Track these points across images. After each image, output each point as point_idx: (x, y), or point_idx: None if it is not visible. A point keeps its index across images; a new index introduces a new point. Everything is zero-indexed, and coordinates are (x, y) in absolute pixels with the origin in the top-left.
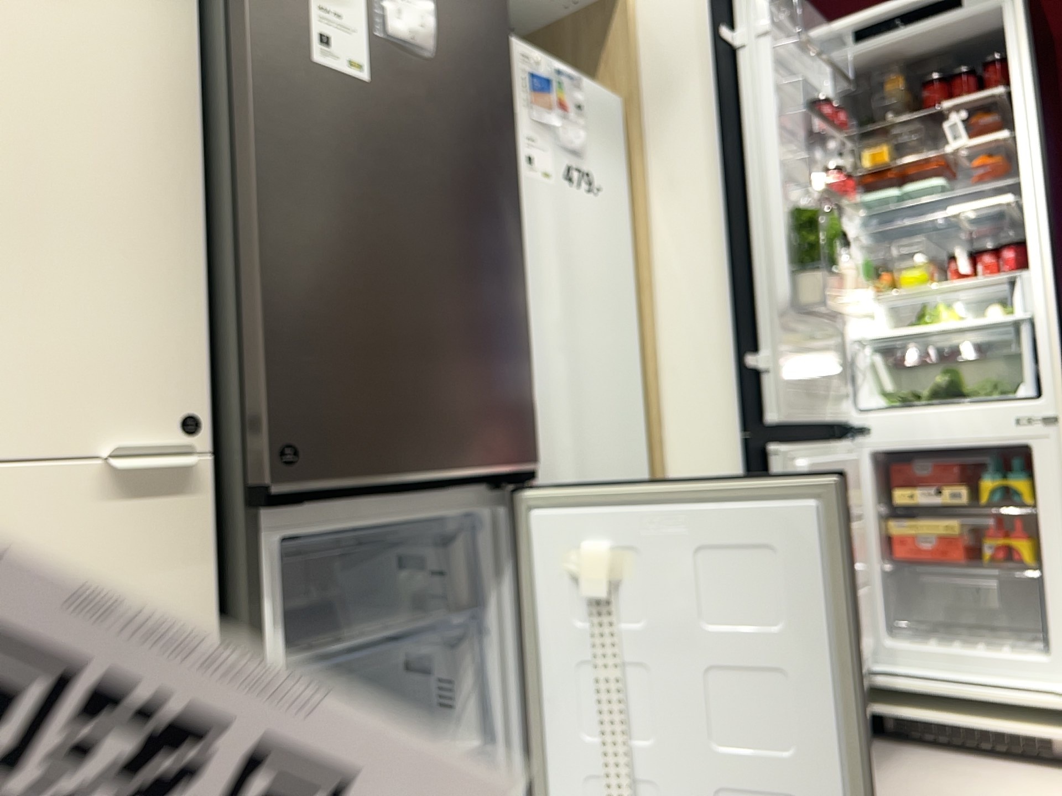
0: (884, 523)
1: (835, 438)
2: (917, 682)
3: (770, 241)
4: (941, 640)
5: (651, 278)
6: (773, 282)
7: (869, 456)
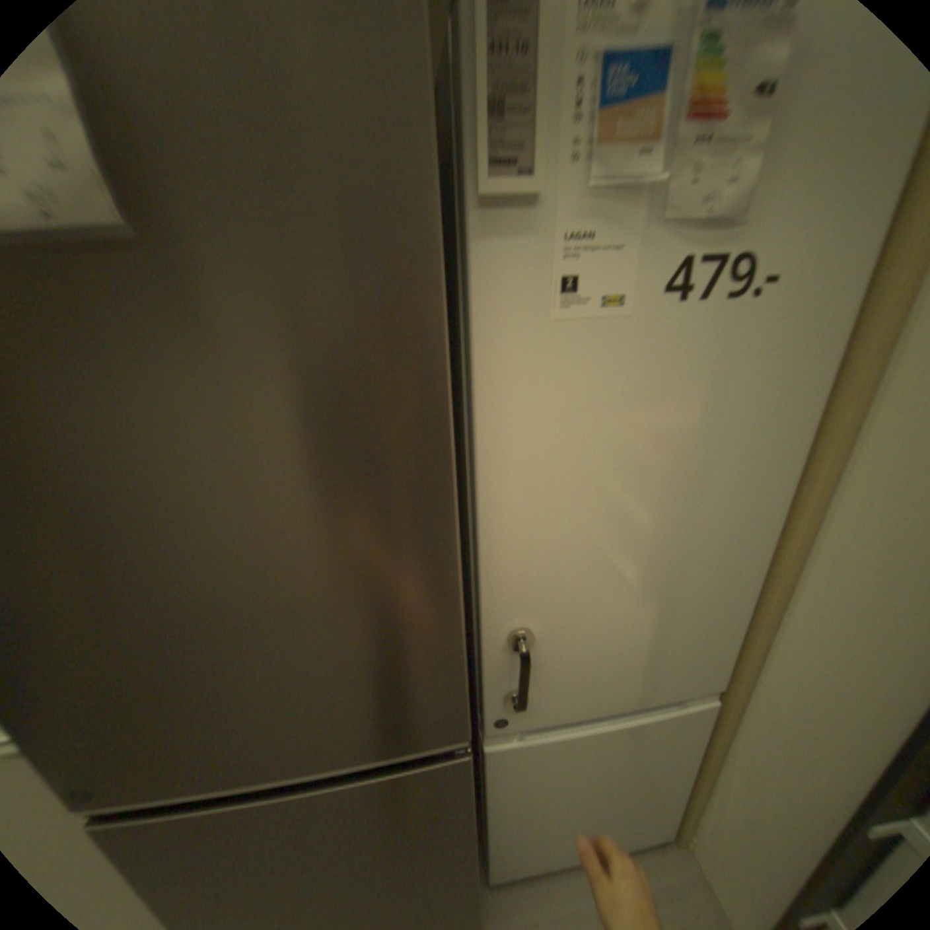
0: None
1: None
2: None
3: None
4: None
5: (855, 419)
6: None
7: None
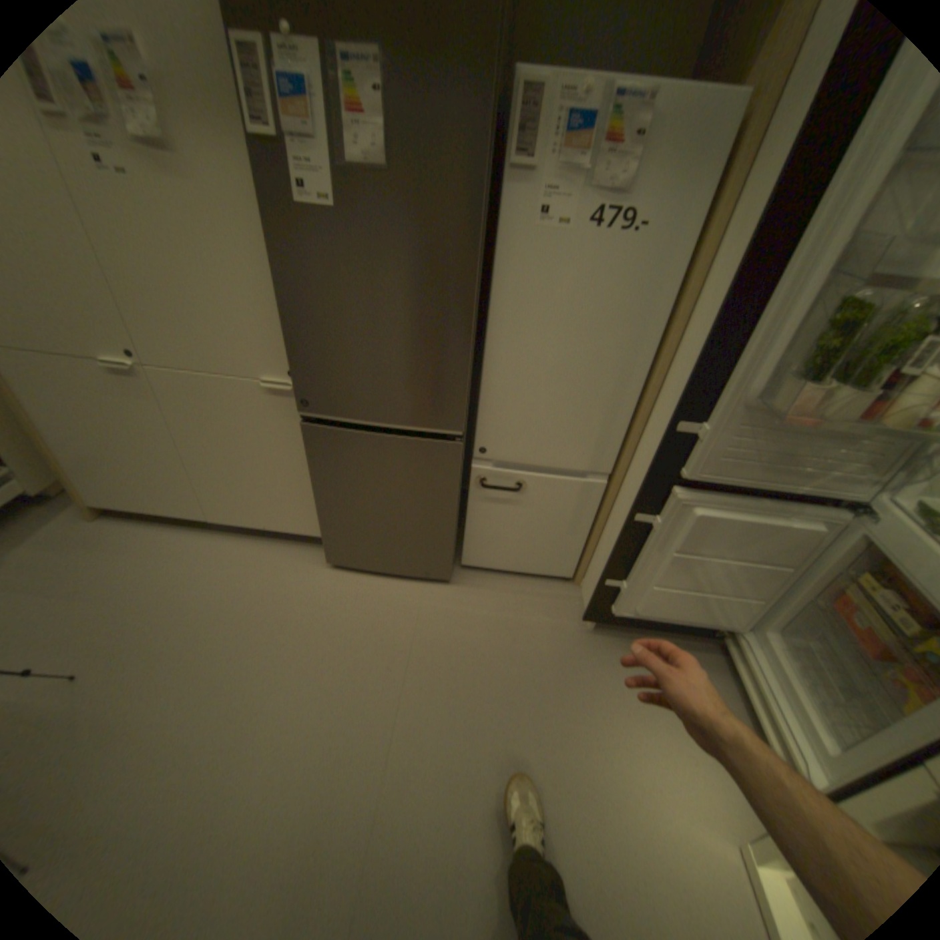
0: (843, 581)
1: (832, 504)
2: (754, 665)
3: (773, 330)
4: (814, 668)
5: (687, 311)
6: (750, 371)
7: (861, 535)
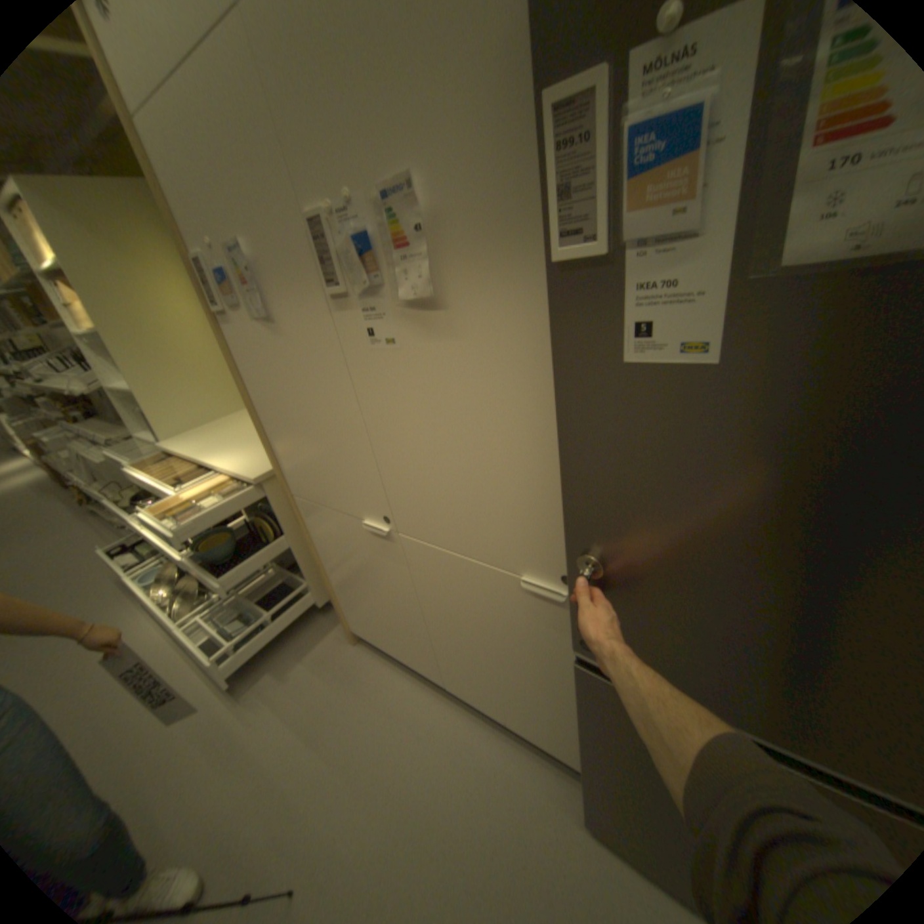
0: None
1: None
2: None
3: None
4: None
5: None
6: None
7: None
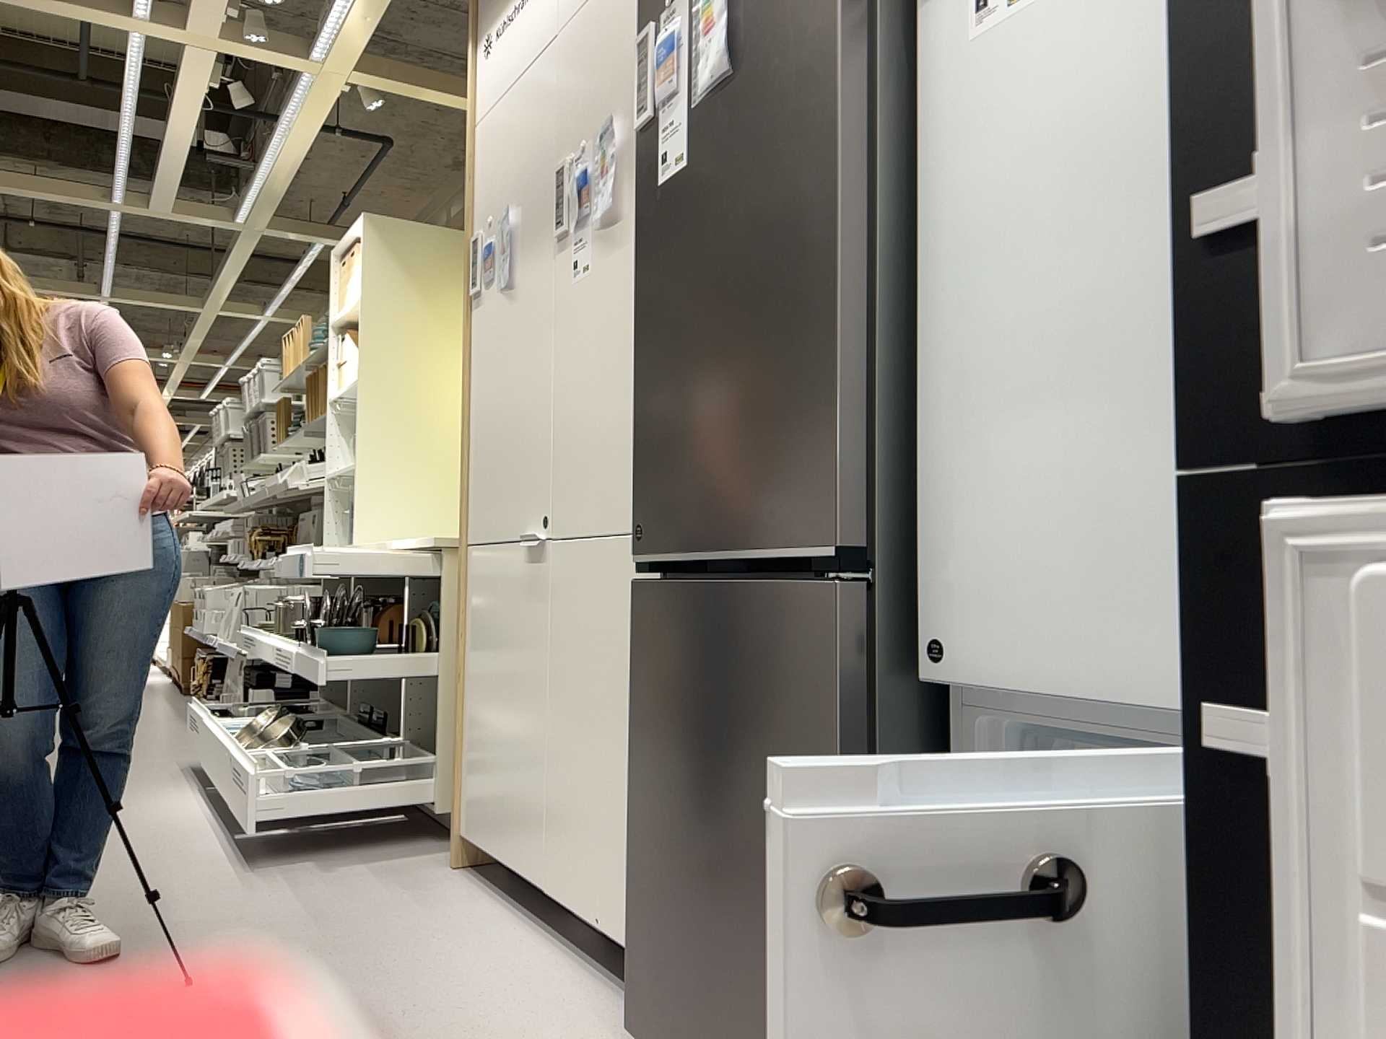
0: None
1: None
2: None
3: None
4: None
5: None
6: None
7: None
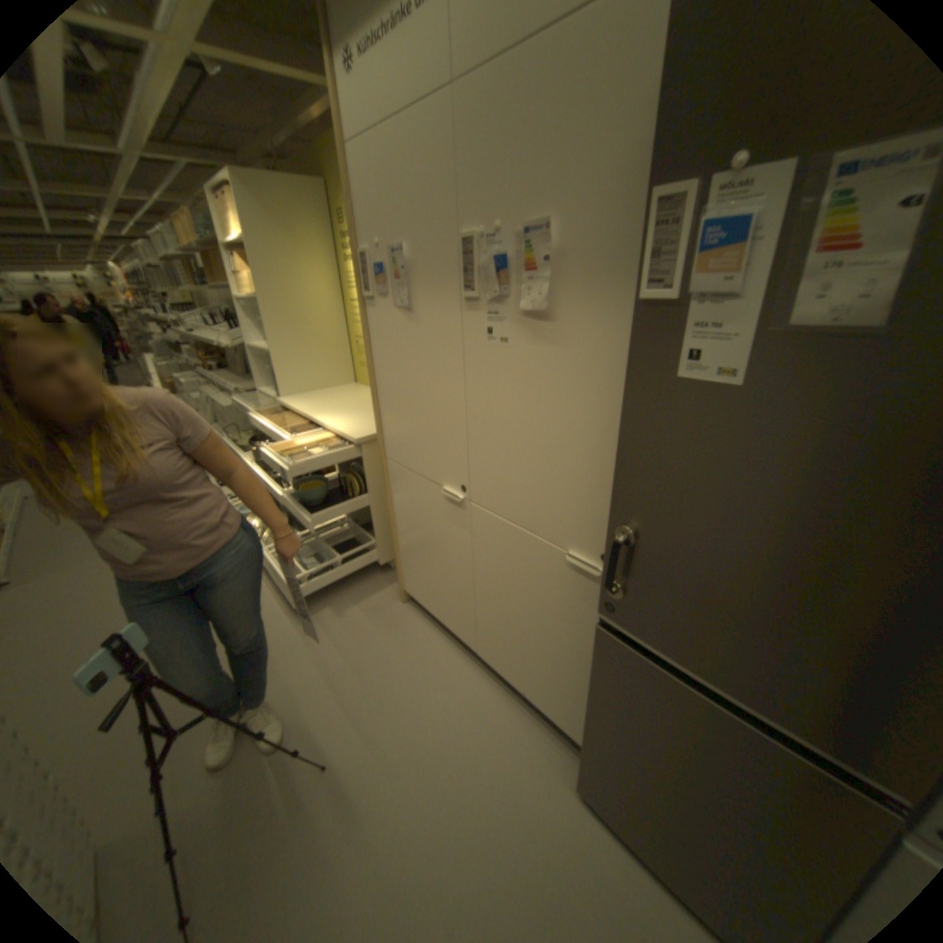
0: None
1: None
2: None
3: None
4: None
5: None
6: None
7: None
